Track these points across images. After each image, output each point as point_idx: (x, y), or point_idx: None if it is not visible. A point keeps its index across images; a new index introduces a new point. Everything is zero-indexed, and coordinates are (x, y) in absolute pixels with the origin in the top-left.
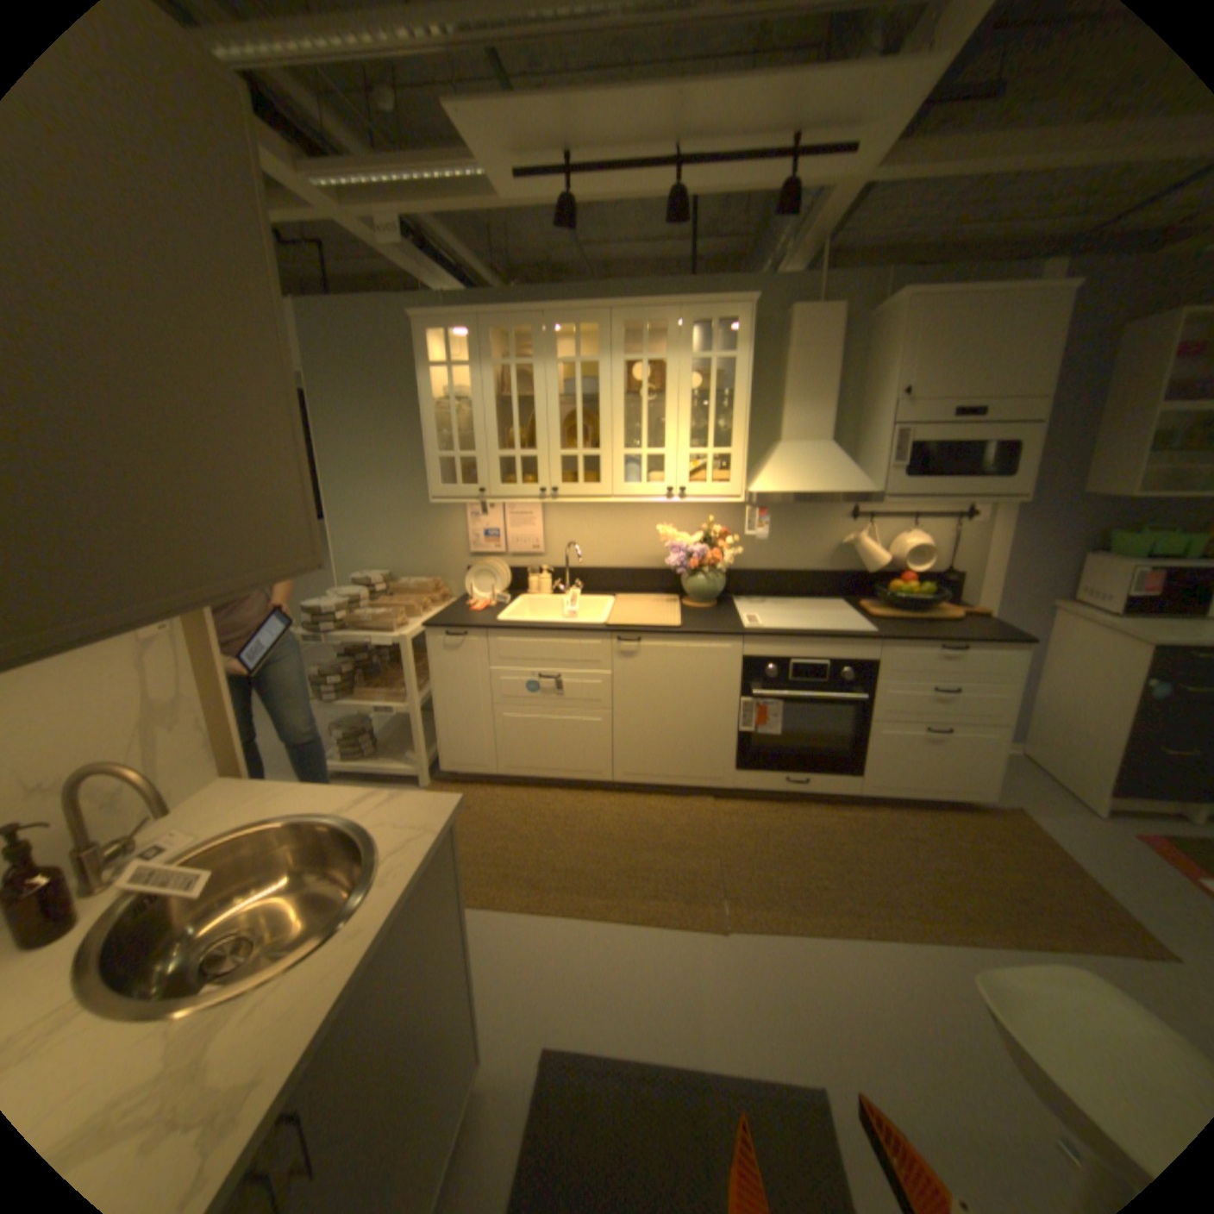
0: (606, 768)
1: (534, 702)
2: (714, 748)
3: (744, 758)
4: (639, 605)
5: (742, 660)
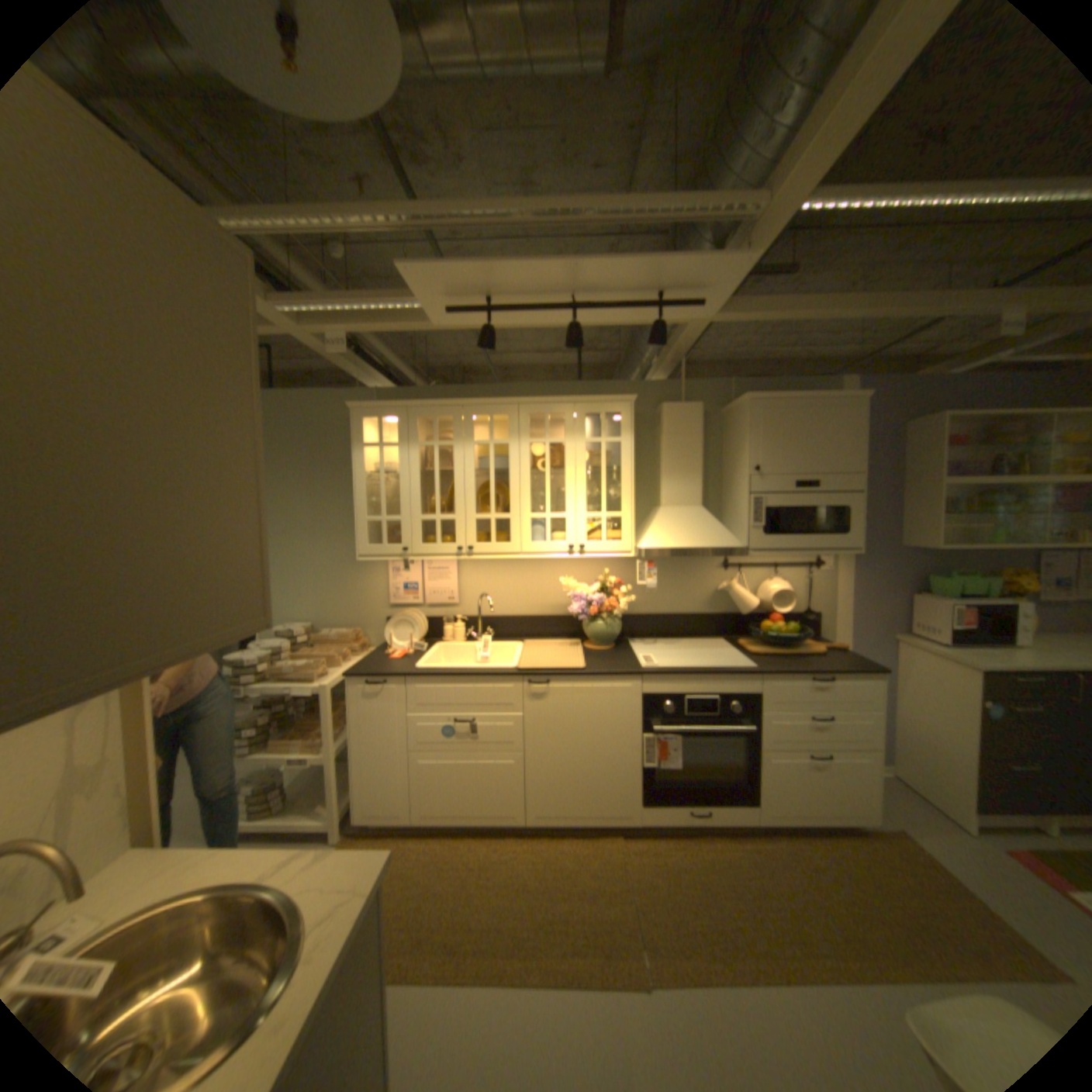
0: (518, 813)
1: (448, 747)
2: (621, 785)
3: (649, 794)
4: (546, 649)
5: (642, 698)
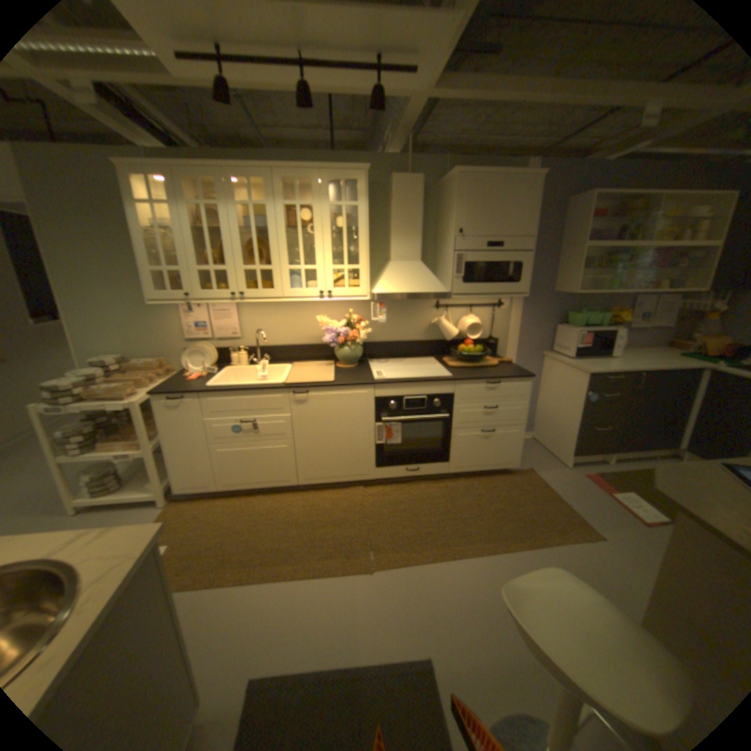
0: (293, 477)
1: (239, 440)
2: (362, 455)
3: (380, 459)
4: (309, 369)
5: (375, 399)
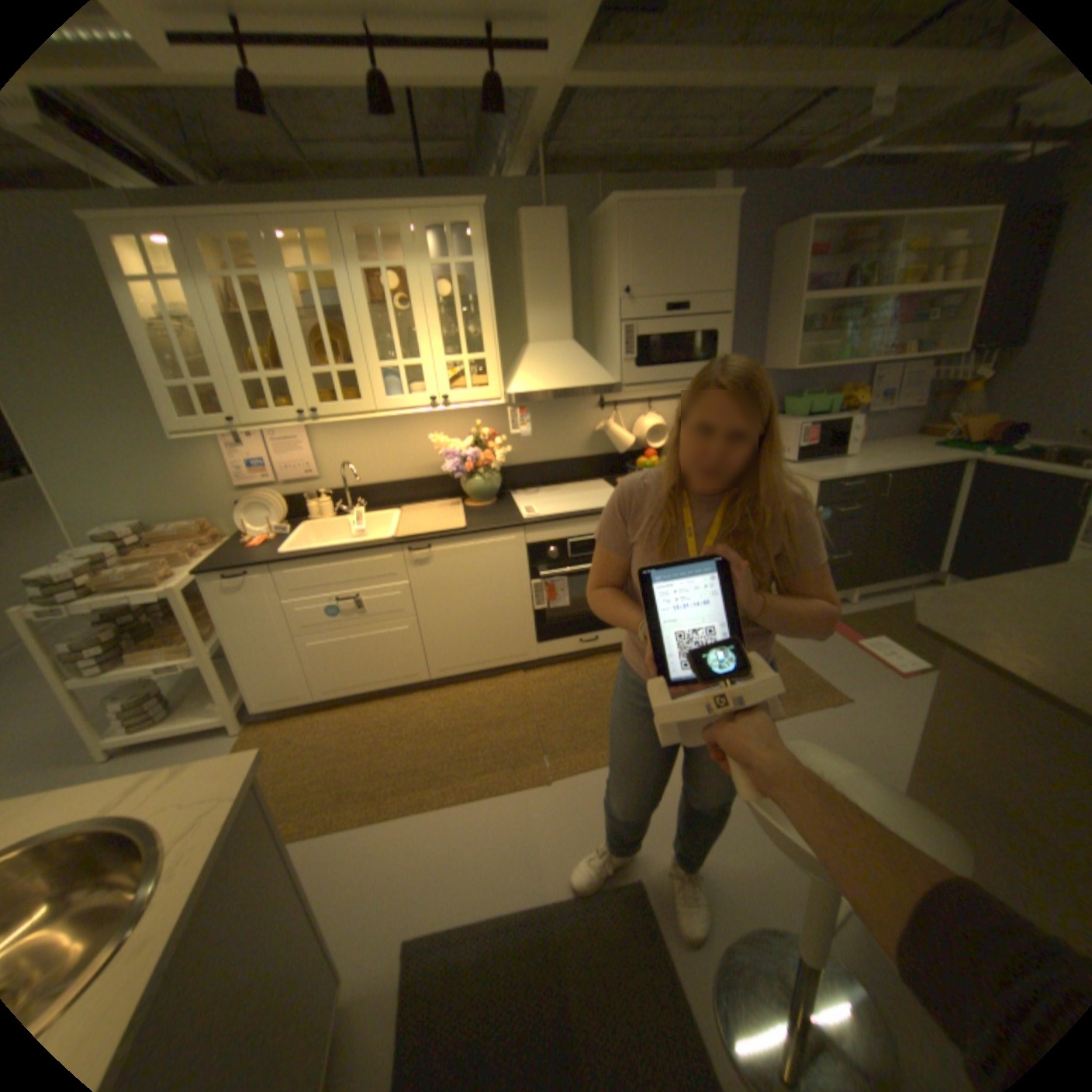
0: (421, 670)
1: (336, 626)
2: (516, 628)
3: (542, 631)
4: (425, 513)
5: (527, 548)
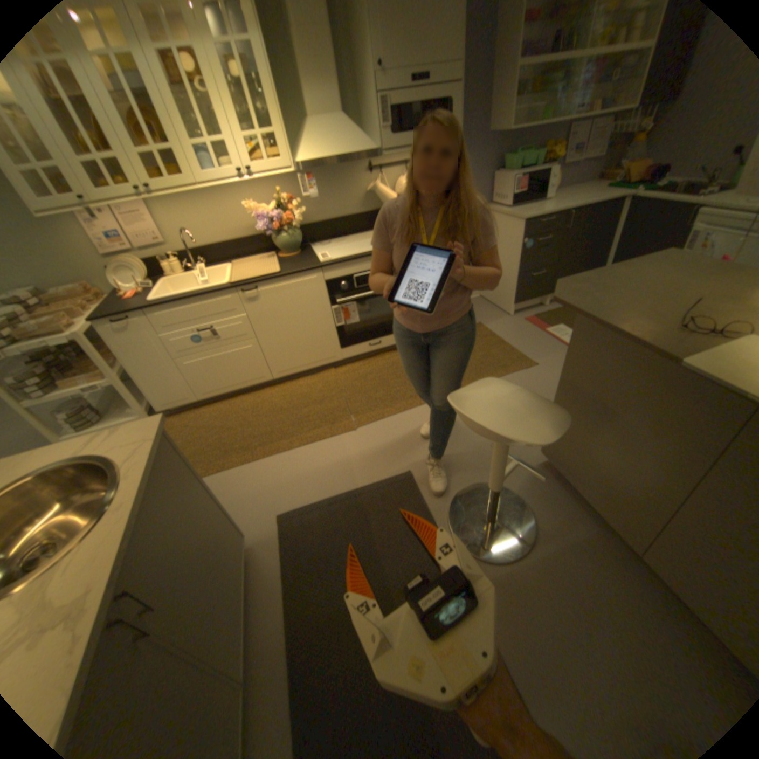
0: (266, 373)
1: (201, 349)
2: (325, 340)
3: (343, 341)
4: (250, 265)
5: (325, 283)
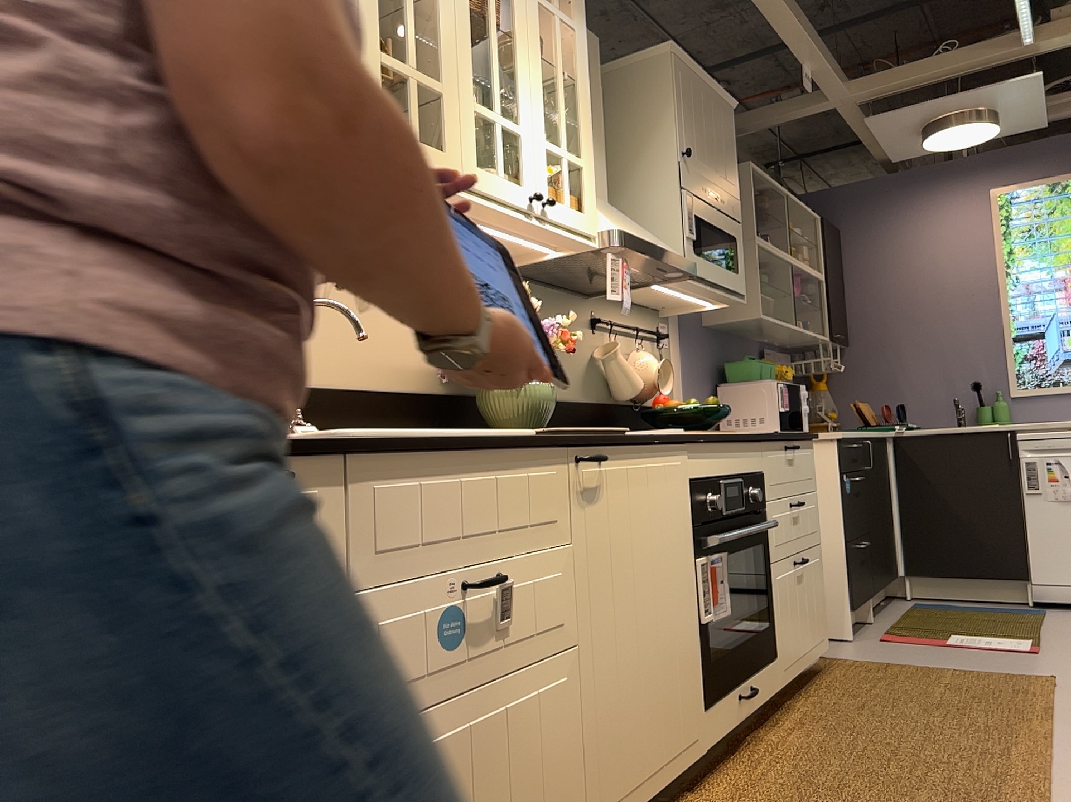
0: None
1: (449, 682)
2: (686, 672)
3: (708, 677)
4: None
5: (687, 488)
